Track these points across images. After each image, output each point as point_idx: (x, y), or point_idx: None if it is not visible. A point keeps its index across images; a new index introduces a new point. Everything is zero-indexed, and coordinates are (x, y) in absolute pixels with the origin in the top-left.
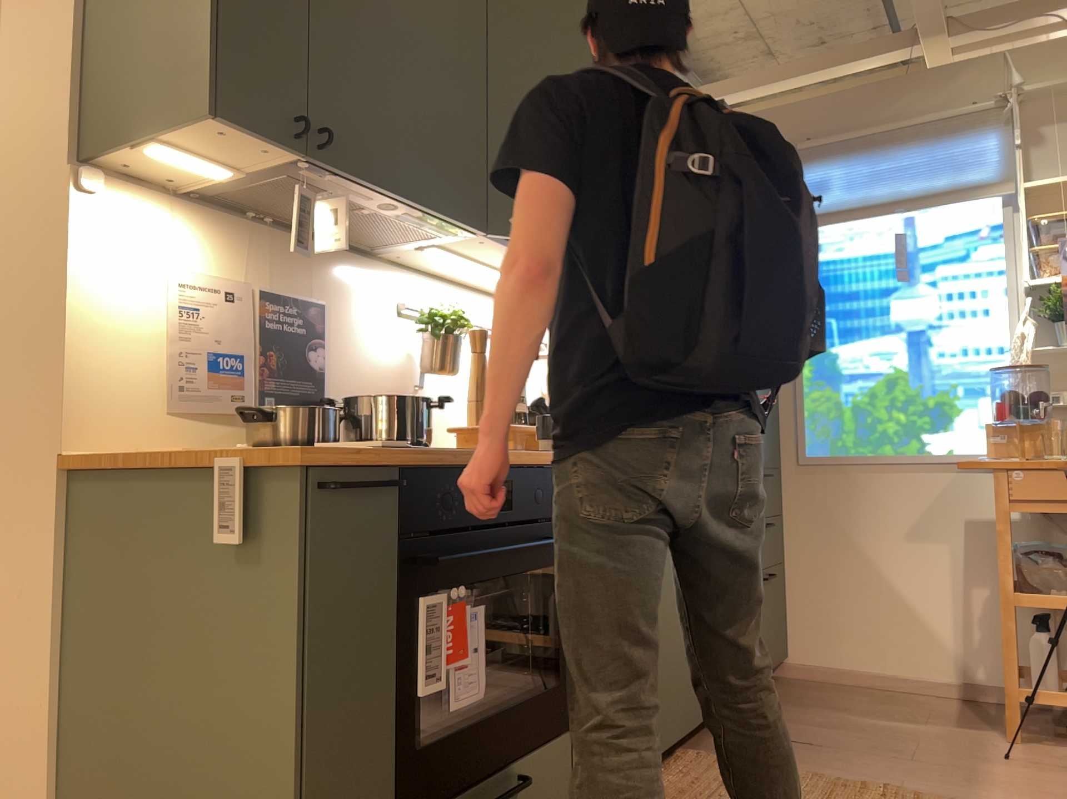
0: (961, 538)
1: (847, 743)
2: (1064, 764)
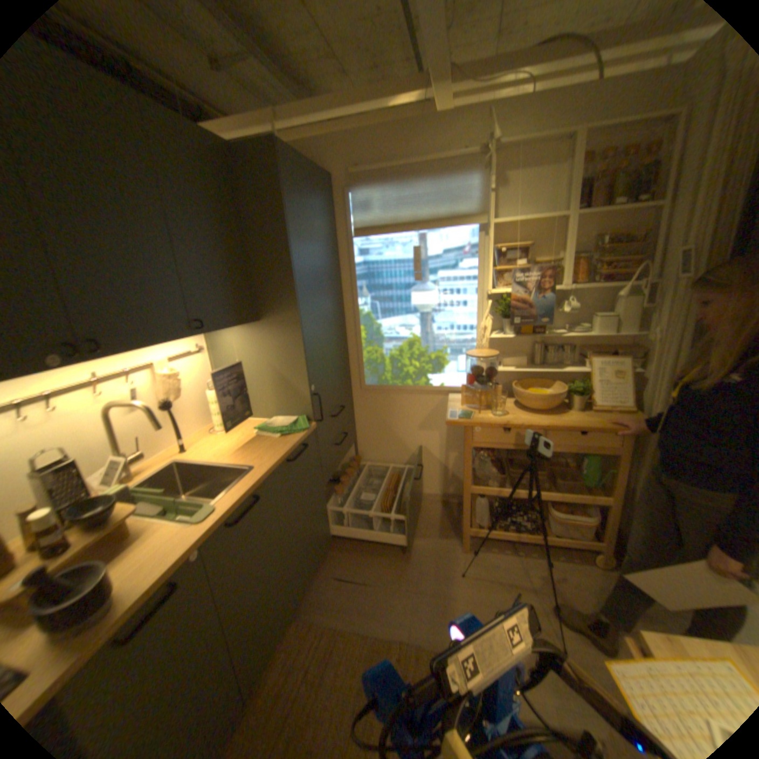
0: (444, 429)
1: (383, 576)
2: (488, 574)
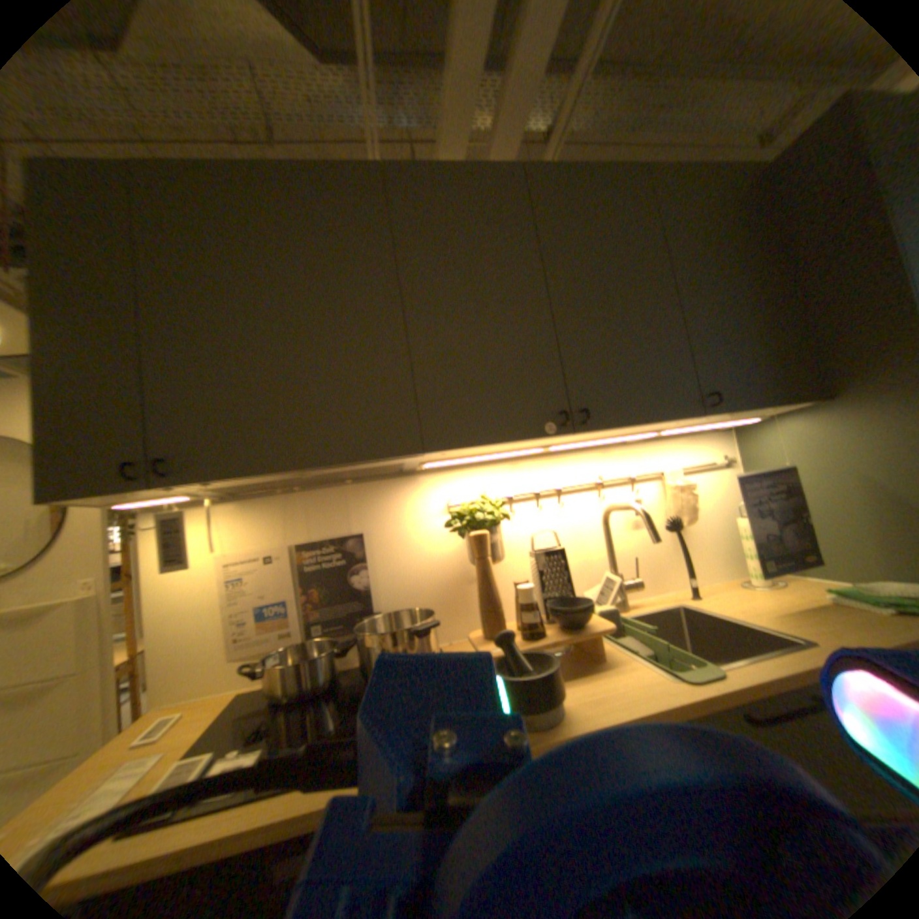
0: None
1: None
2: None
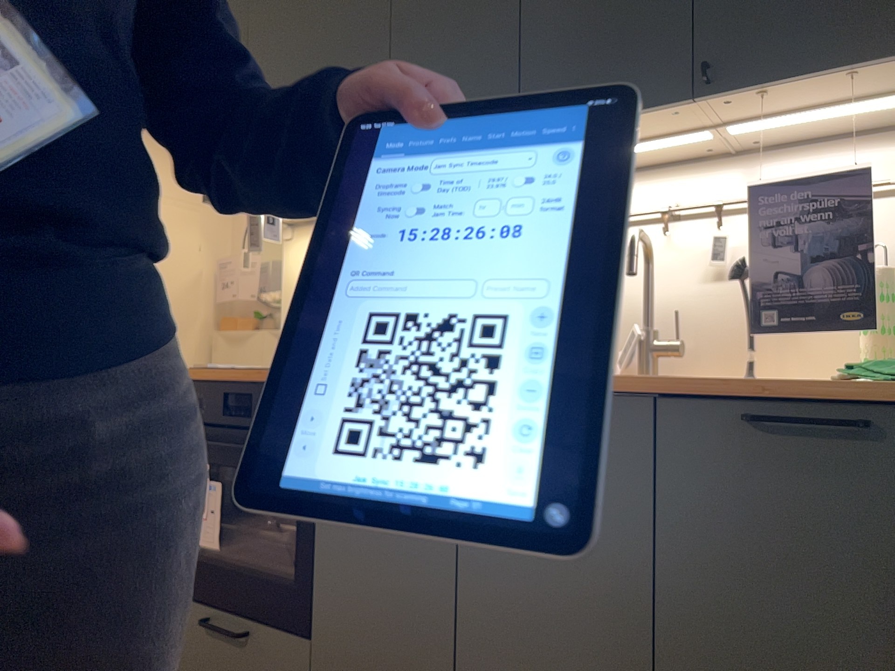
0: None
1: None
2: None
